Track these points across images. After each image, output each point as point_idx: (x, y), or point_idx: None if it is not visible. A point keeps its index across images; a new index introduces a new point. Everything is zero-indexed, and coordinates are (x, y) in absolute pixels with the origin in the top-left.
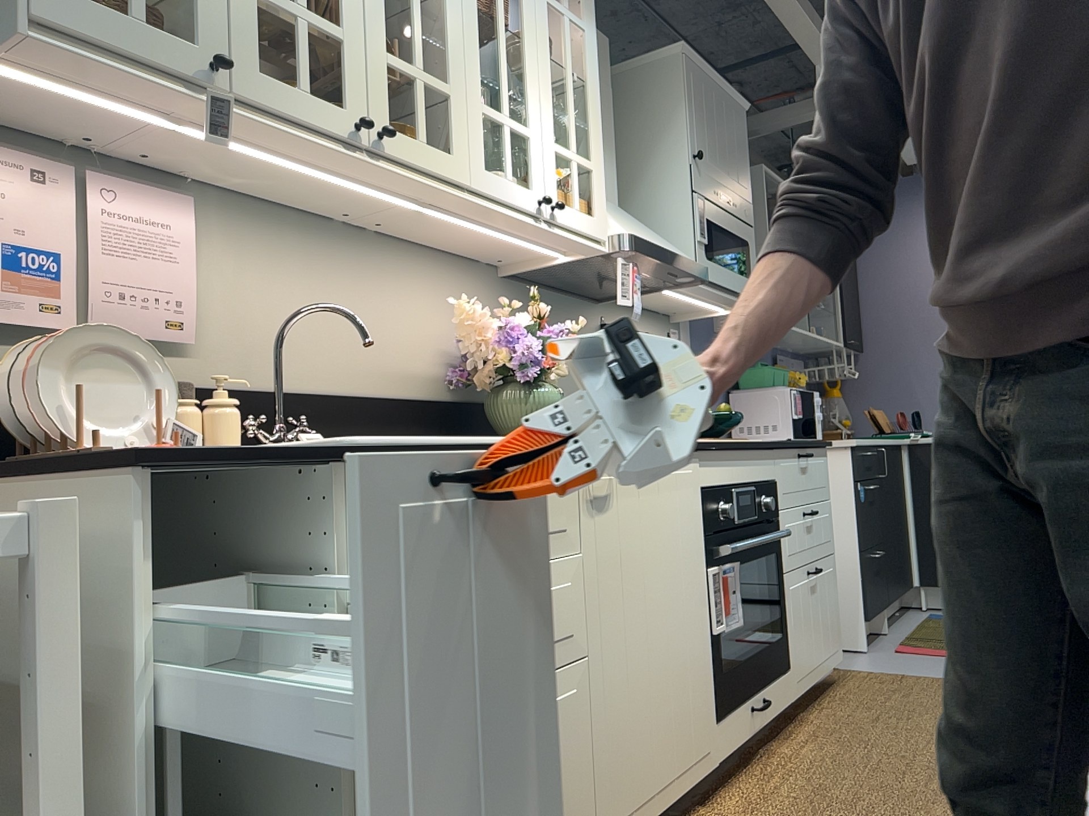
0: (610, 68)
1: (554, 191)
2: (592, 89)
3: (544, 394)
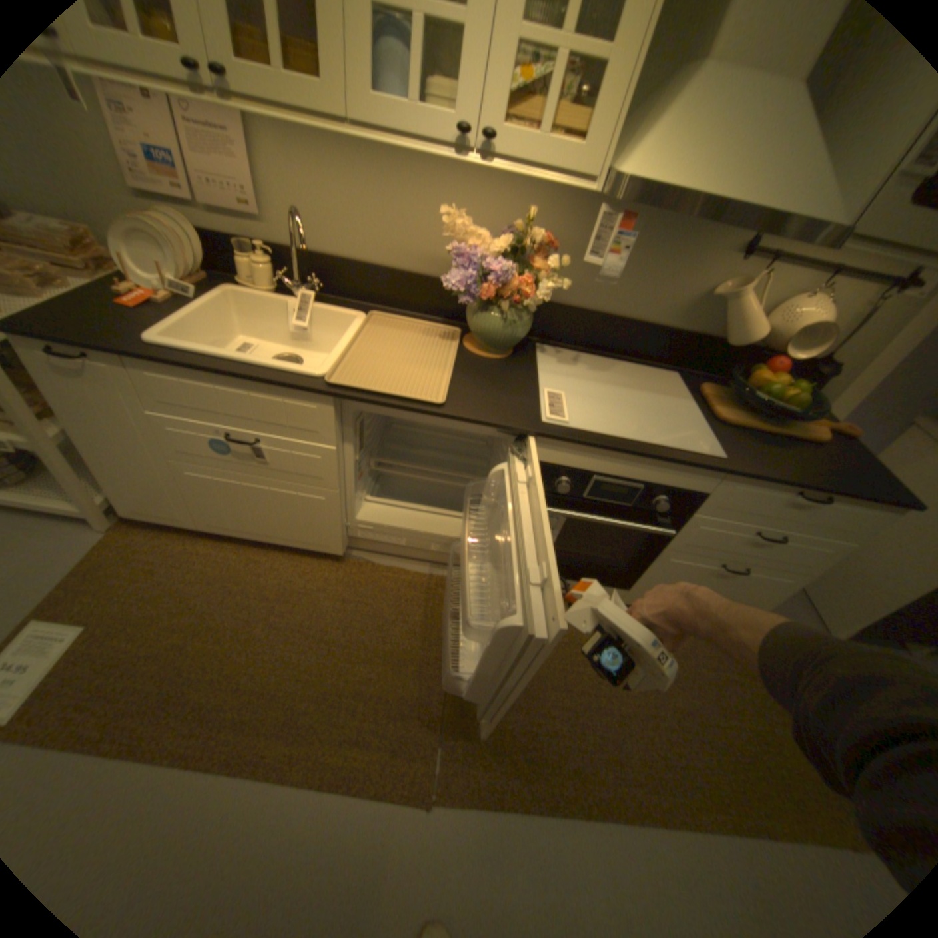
0: None
1: (496, 108)
2: None
3: (495, 317)
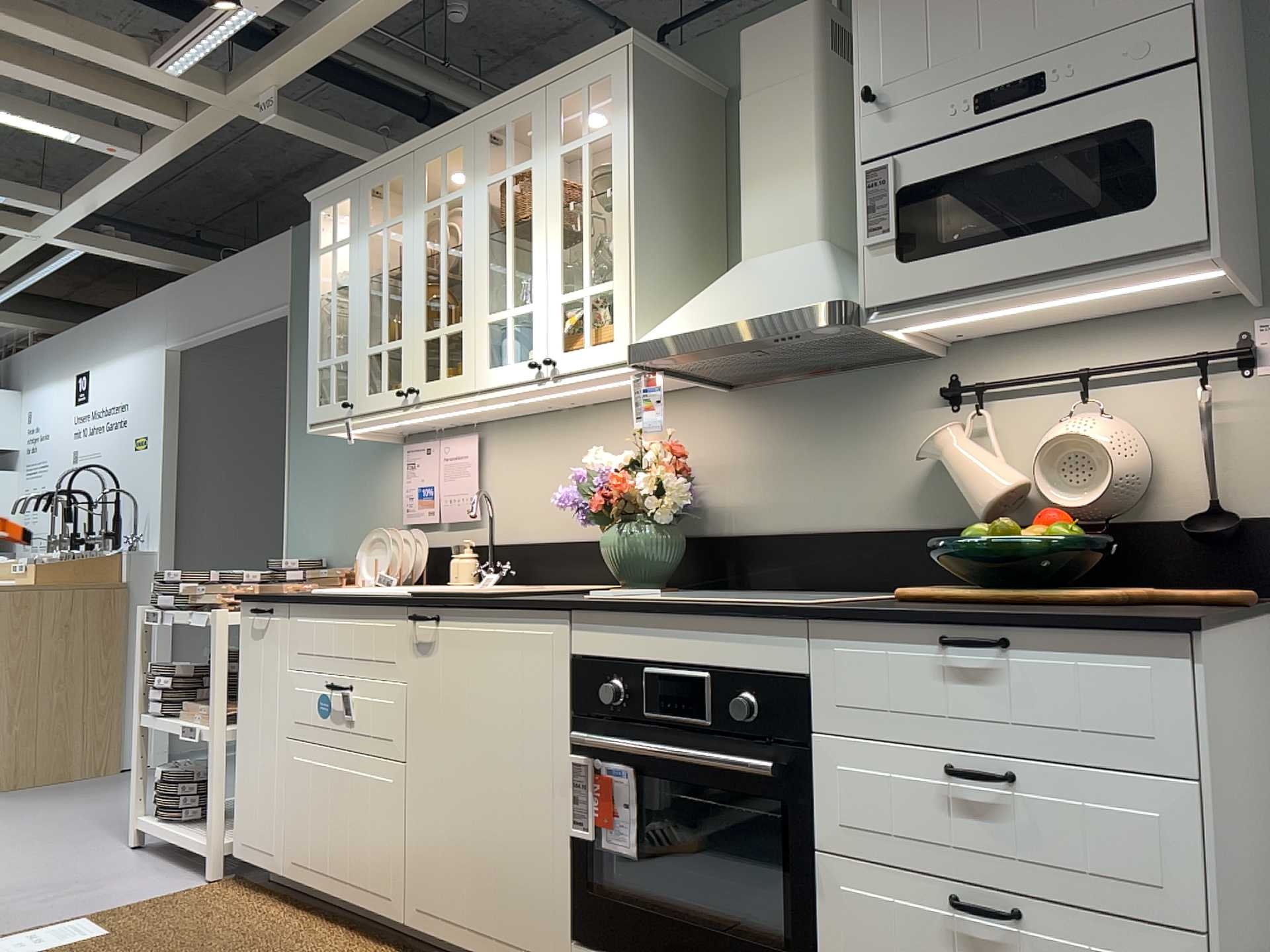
0: (805, 45)
1: (554, 345)
2: (614, 194)
3: (618, 536)
